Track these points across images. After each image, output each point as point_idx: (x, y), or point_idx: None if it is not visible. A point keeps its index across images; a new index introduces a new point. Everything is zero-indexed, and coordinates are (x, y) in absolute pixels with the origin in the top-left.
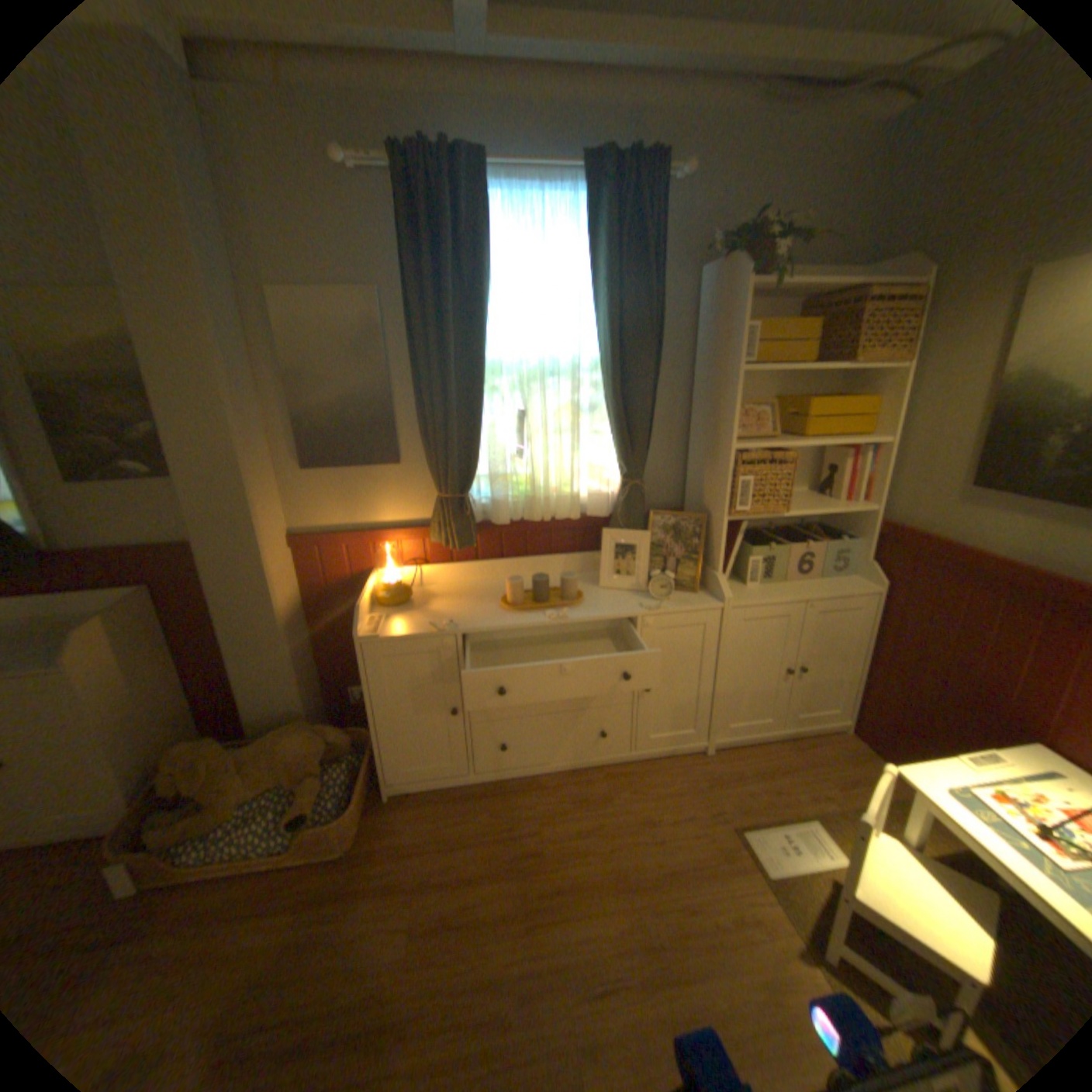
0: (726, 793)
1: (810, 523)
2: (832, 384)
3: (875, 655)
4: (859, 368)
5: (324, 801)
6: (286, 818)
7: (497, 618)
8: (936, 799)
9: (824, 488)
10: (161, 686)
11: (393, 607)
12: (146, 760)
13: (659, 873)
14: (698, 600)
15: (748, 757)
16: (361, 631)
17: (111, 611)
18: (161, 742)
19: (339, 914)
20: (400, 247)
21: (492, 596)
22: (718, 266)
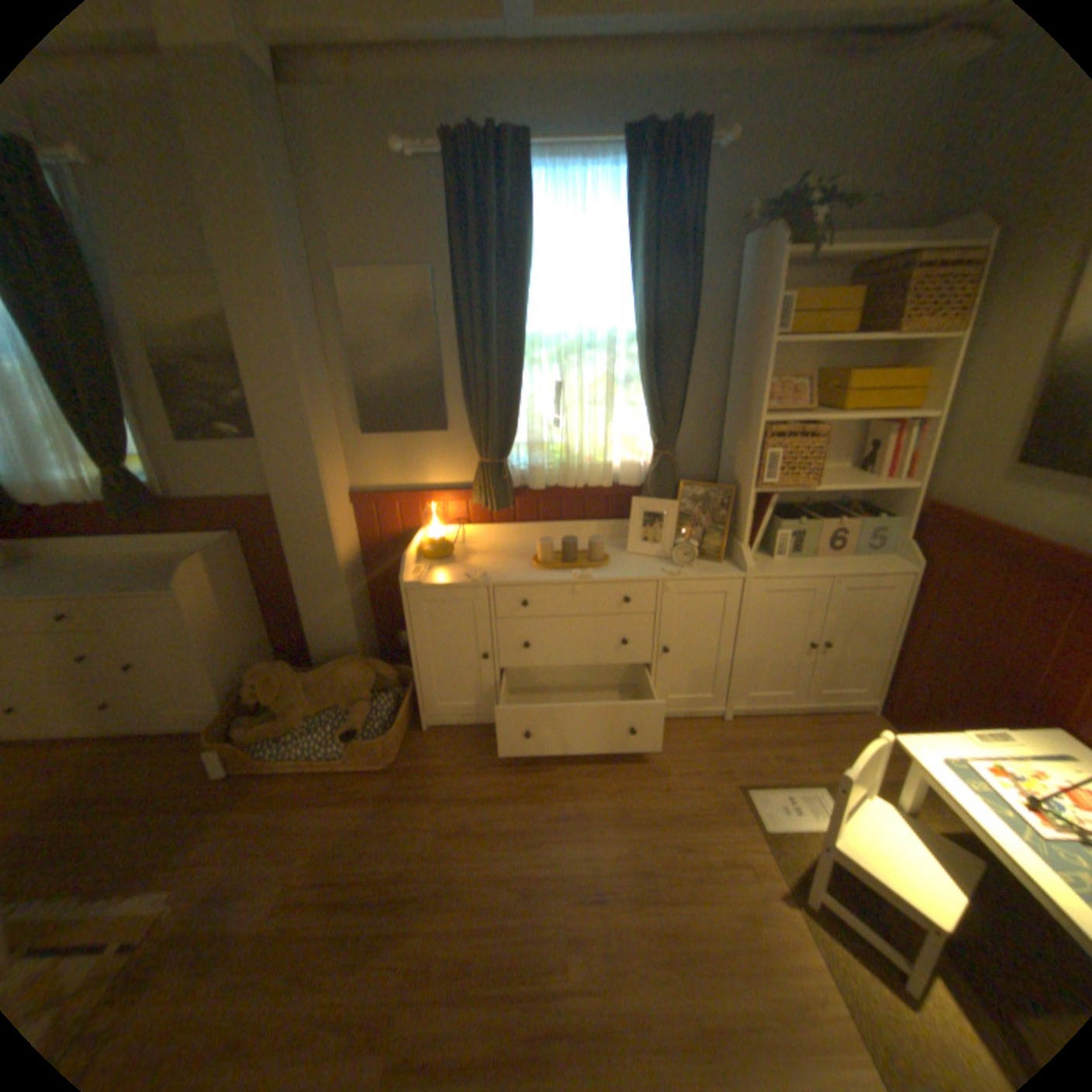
0: (737, 755)
1: (852, 501)
2: (883, 356)
3: (908, 637)
4: (912, 339)
5: (372, 722)
6: (340, 730)
7: (527, 574)
8: (931, 768)
9: (868, 465)
10: (247, 617)
11: (437, 560)
12: (234, 675)
13: (661, 815)
14: (721, 569)
15: (766, 726)
16: (407, 578)
17: (209, 550)
18: (246, 663)
19: (380, 813)
20: (450, 228)
21: (526, 555)
22: (759, 235)
